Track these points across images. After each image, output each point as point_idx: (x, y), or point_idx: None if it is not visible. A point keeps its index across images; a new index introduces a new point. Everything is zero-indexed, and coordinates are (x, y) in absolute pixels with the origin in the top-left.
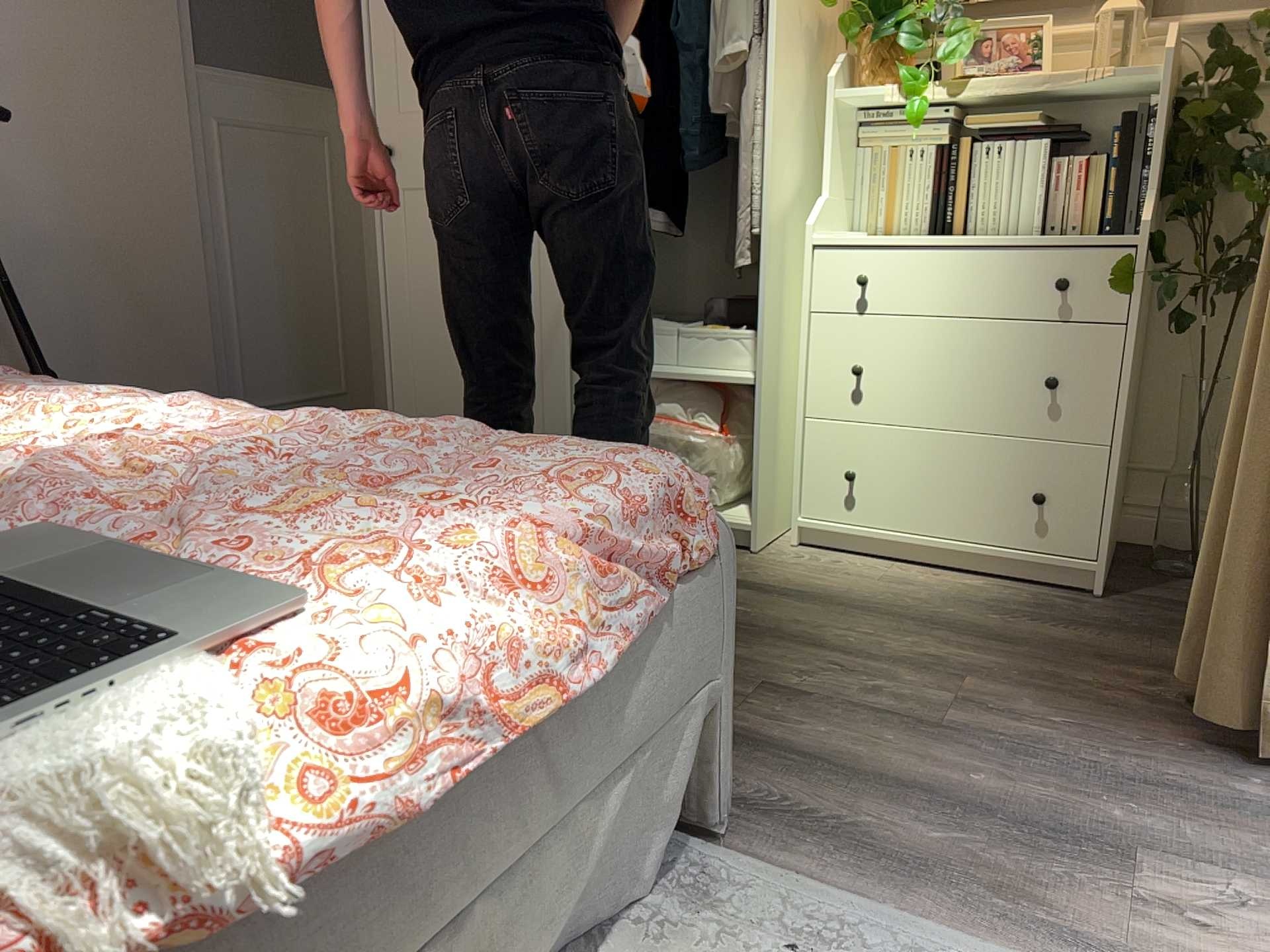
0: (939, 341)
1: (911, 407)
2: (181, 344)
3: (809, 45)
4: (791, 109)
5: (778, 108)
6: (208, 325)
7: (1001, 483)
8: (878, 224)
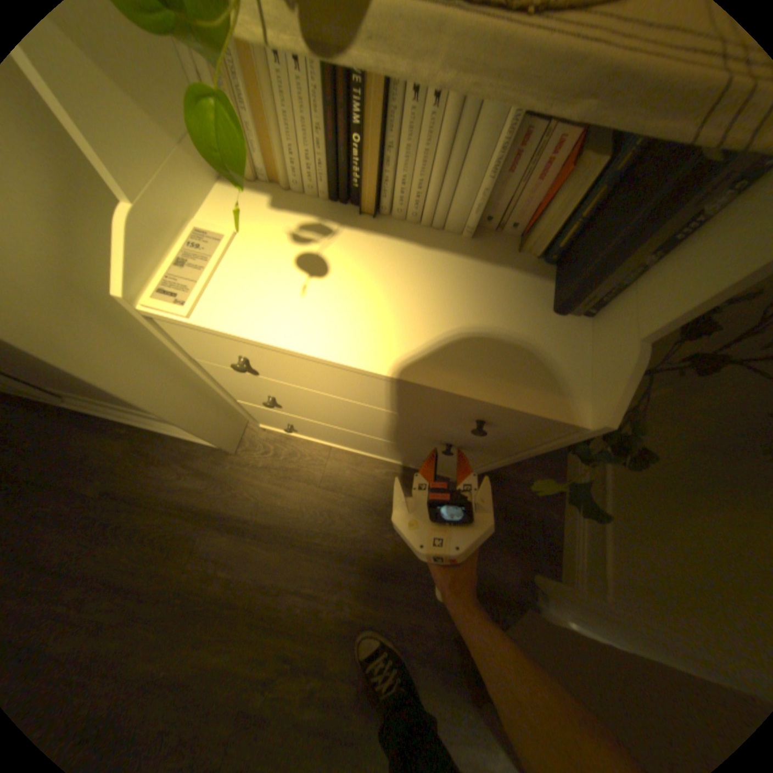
0: (345, 407)
1: (325, 420)
2: None
3: None
4: None
5: None
6: None
7: (399, 452)
8: (255, 165)
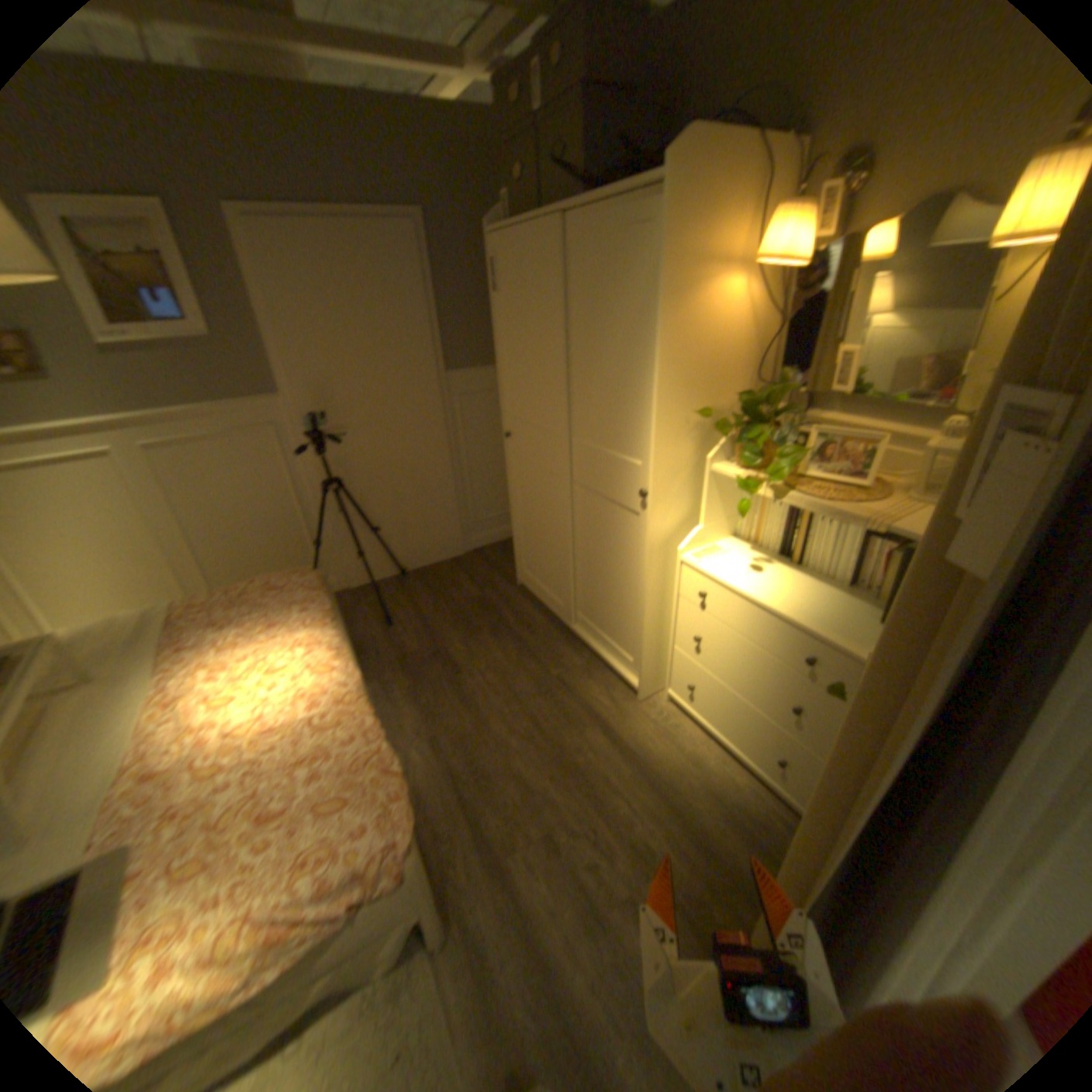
0: (740, 649)
1: (722, 673)
2: (437, 504)
3: (699, 433)
4: (675, 480)
5: (659, 487)
6: (451, 493)
7: (764, 741)
8: (751, 536)
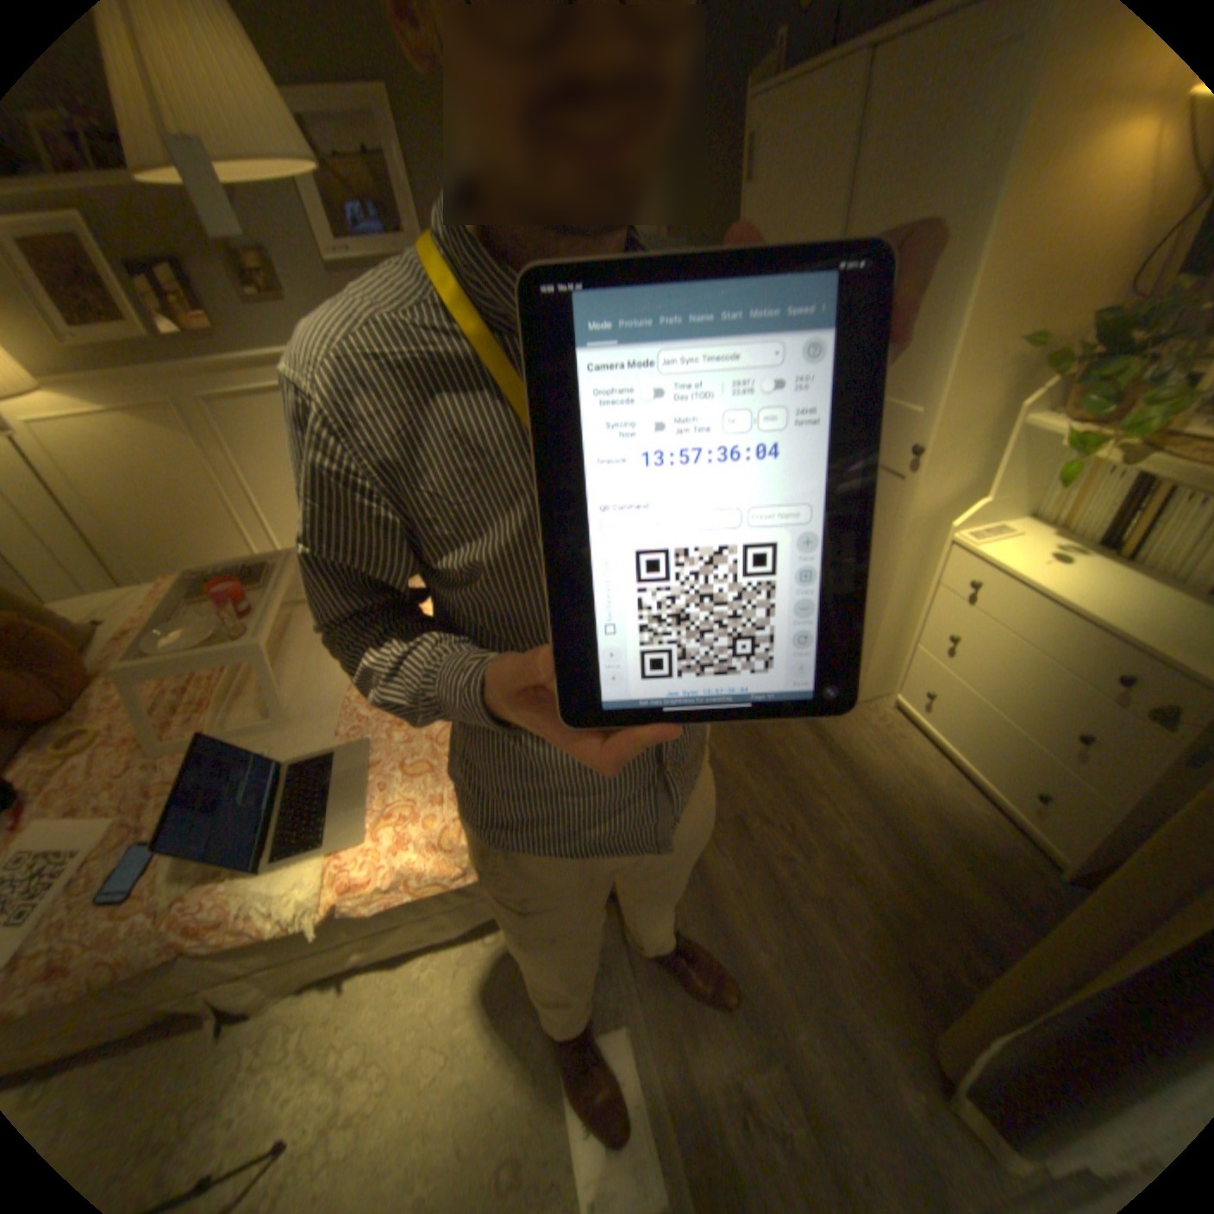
0: (1017, 654)
1: (982, 681)
2: None
3: (1019, 369)
4: (969, 433)
5: (944, 440)
6: None
7: (1024, 767)
8: (1060, 516)
